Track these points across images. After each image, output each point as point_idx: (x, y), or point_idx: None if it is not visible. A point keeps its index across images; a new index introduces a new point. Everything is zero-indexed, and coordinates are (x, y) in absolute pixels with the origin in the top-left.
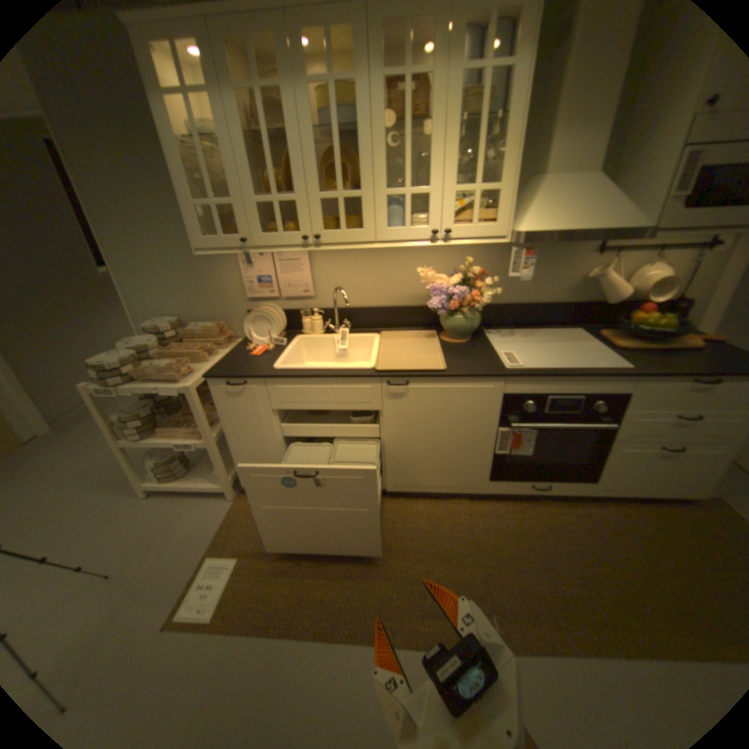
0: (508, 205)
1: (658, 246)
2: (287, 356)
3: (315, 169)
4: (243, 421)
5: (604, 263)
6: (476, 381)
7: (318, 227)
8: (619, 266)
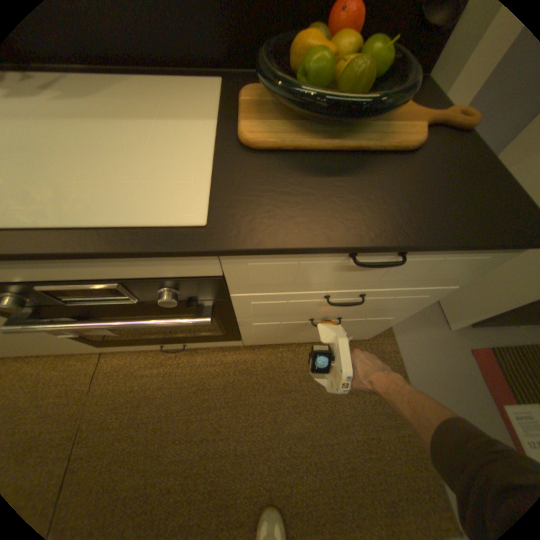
0: None
1: None
2: None
3: None
4: None
5: None
6: None
7: None
8: None
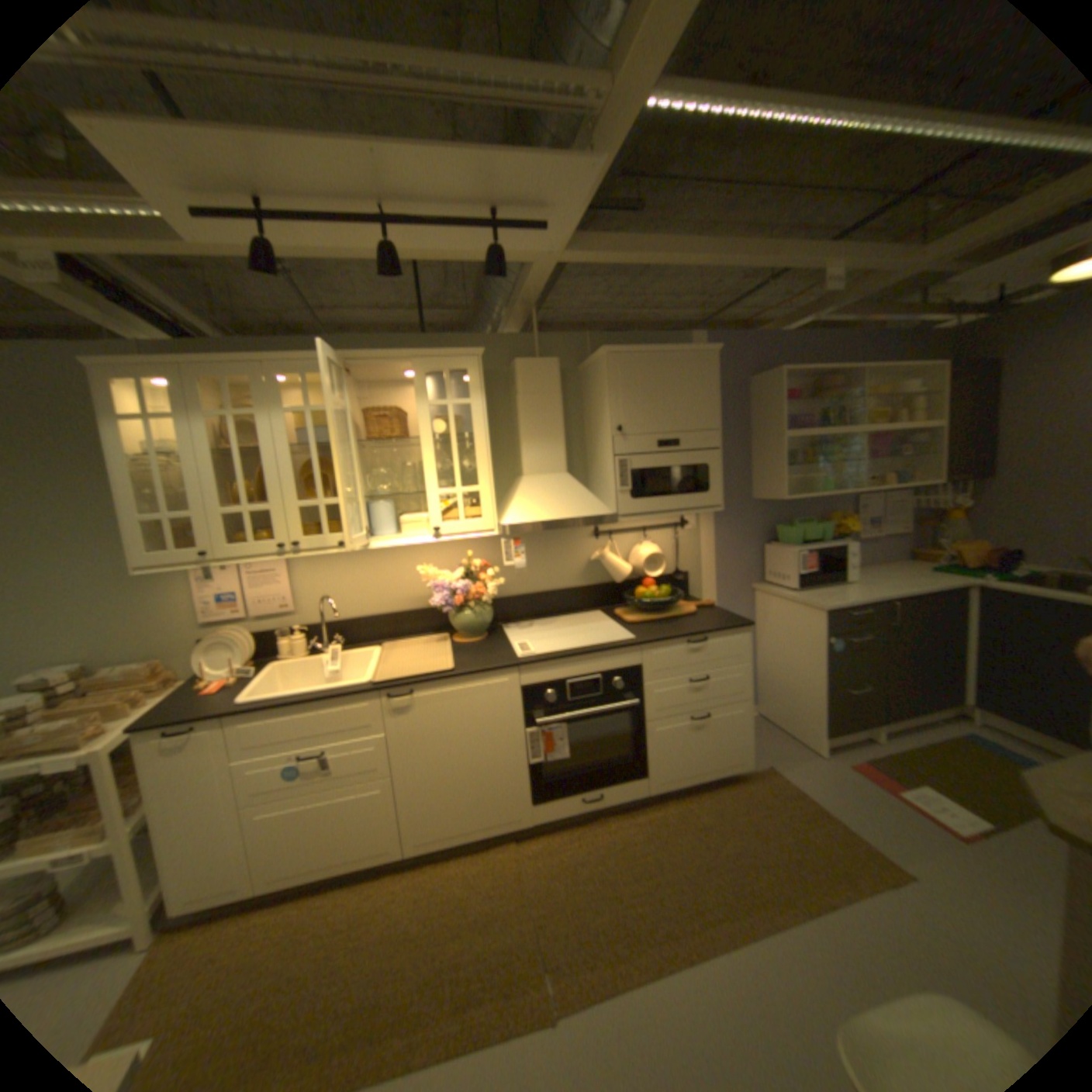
0: (488, 504)
1: (638, 529)
2: (253, 687)
3: (291, 480)
4: (181, 791)
5: (601, 547)
6: (487, 676)
7: (296, 533)
8: (614, 548)
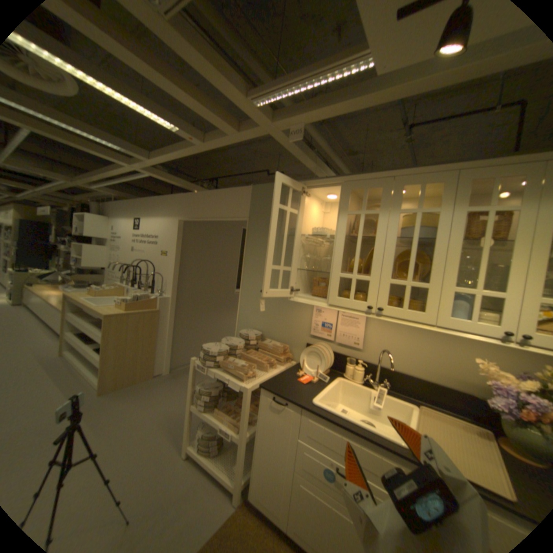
0: None
1: None
2: (325, 394)
3: (390, 262)
4: (272, 436)
5: None
6: None
7: (382, 301)
8: None
